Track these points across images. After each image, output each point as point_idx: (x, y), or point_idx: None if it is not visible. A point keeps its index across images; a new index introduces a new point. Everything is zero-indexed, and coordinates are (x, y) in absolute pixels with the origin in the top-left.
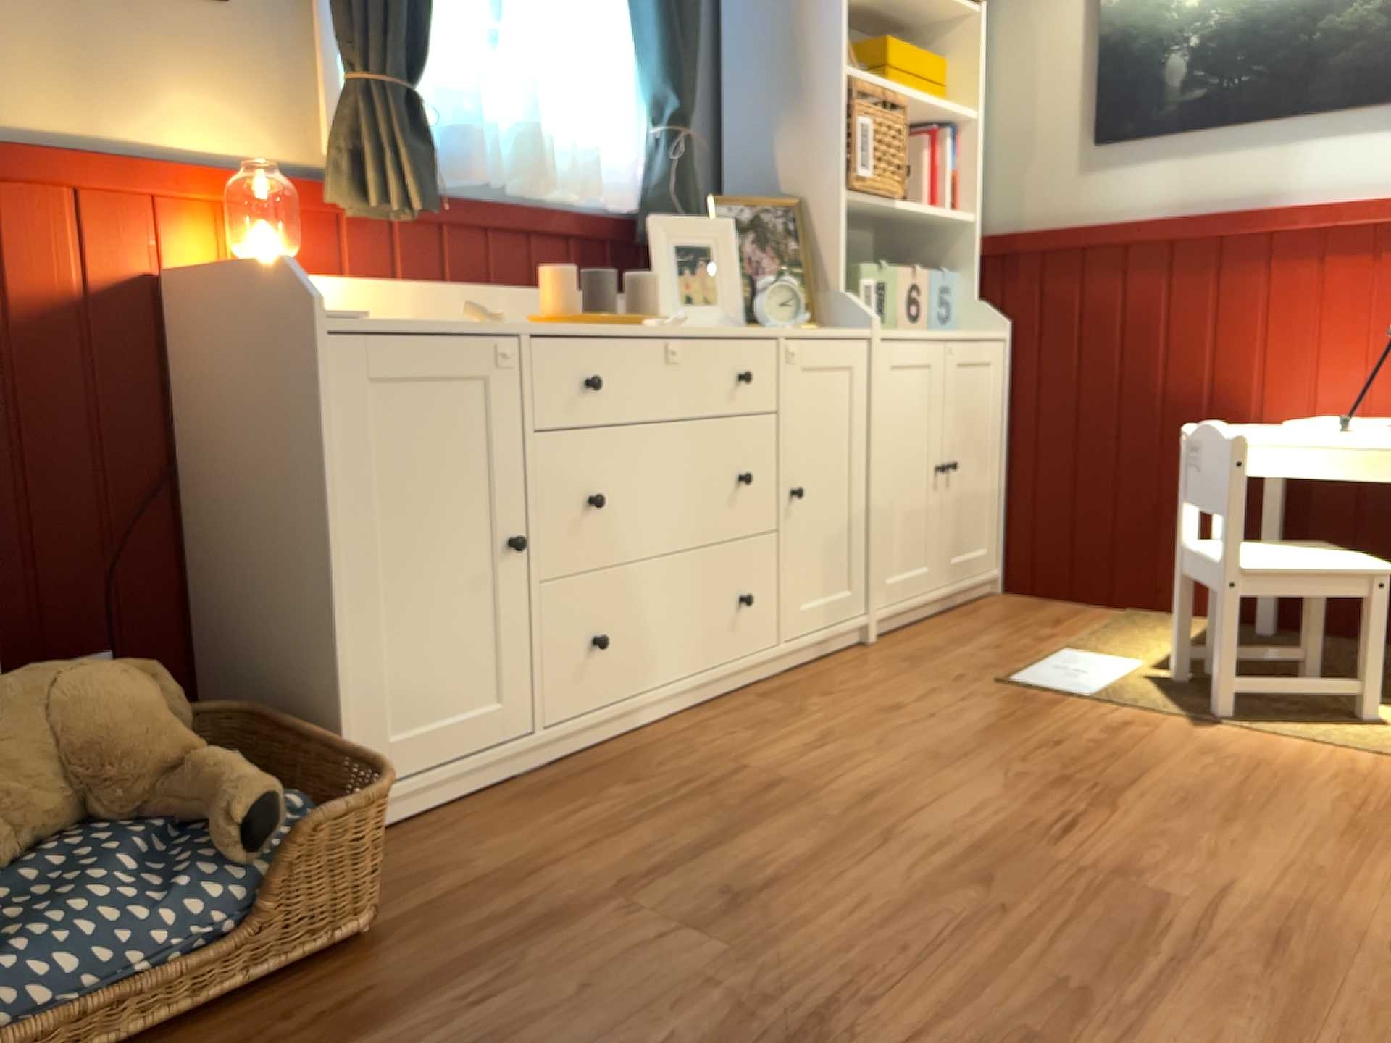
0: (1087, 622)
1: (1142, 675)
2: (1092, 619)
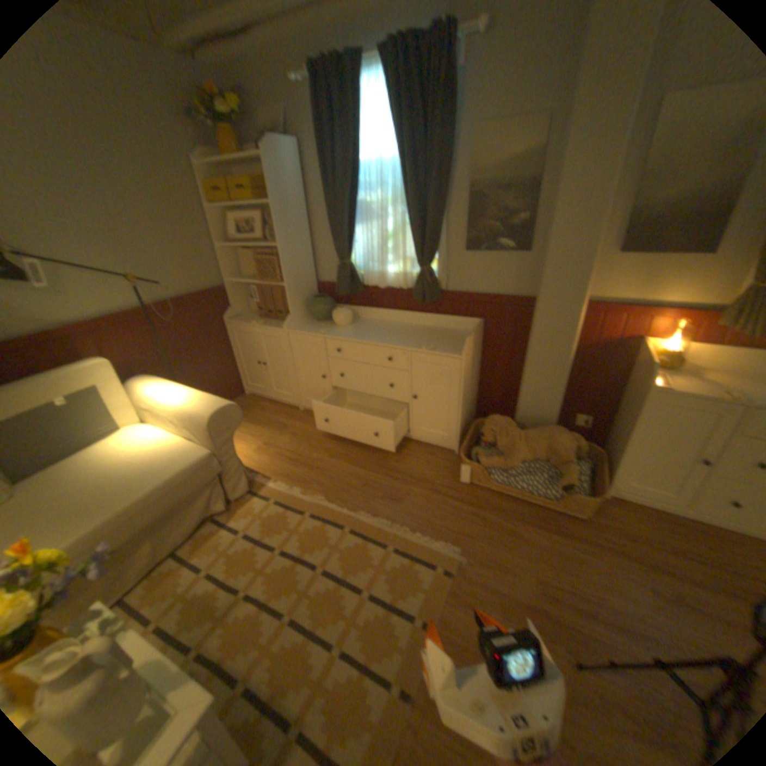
0: None
1: None
2: None
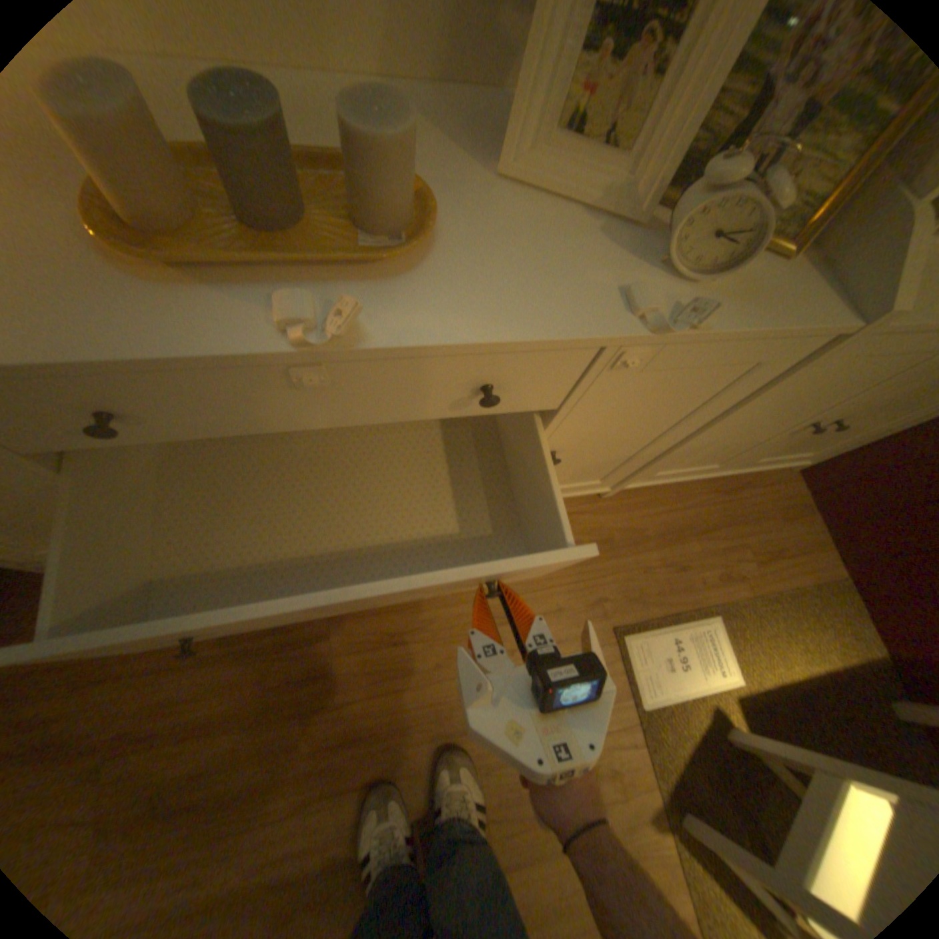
0: (794, 578)
1: (719, 709)
2: (807, 574)
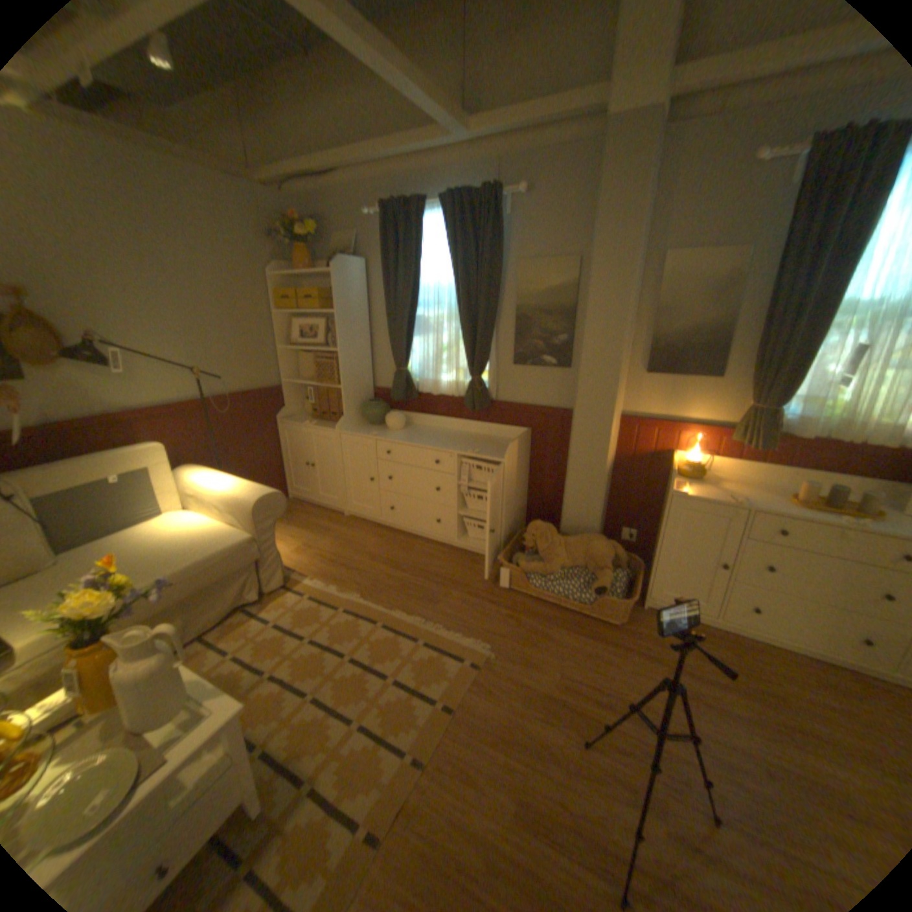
0: None
1: None
2: None
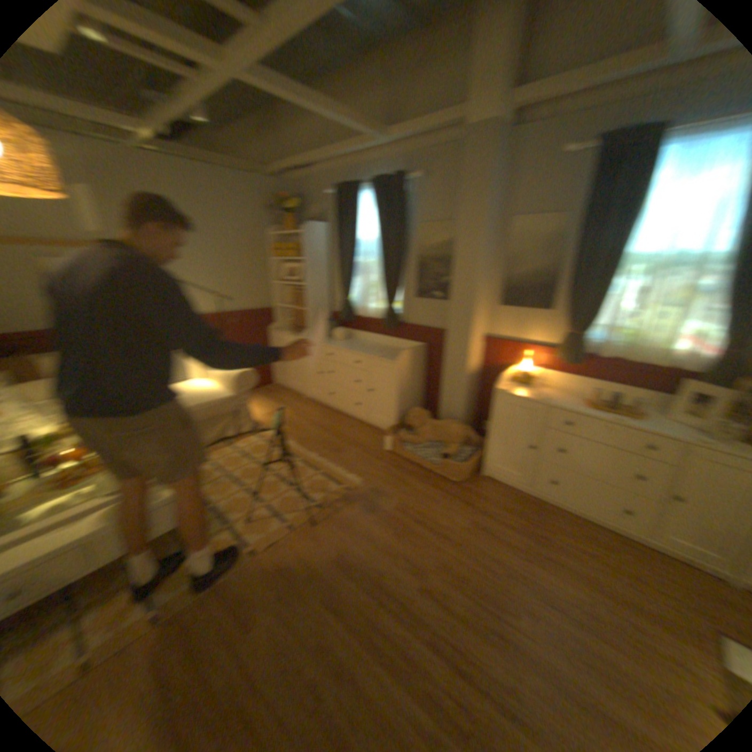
0: None
1: None
2: None
